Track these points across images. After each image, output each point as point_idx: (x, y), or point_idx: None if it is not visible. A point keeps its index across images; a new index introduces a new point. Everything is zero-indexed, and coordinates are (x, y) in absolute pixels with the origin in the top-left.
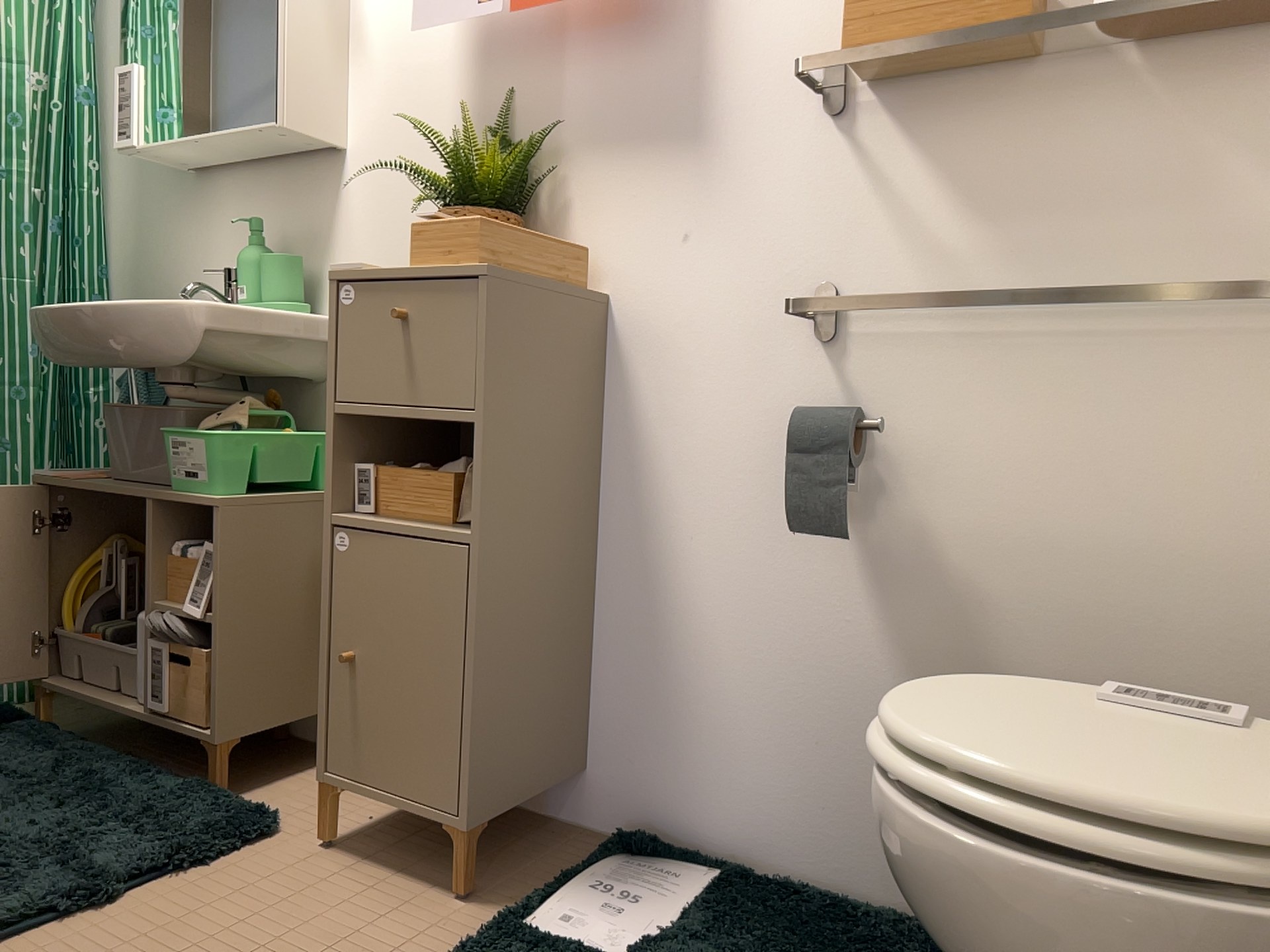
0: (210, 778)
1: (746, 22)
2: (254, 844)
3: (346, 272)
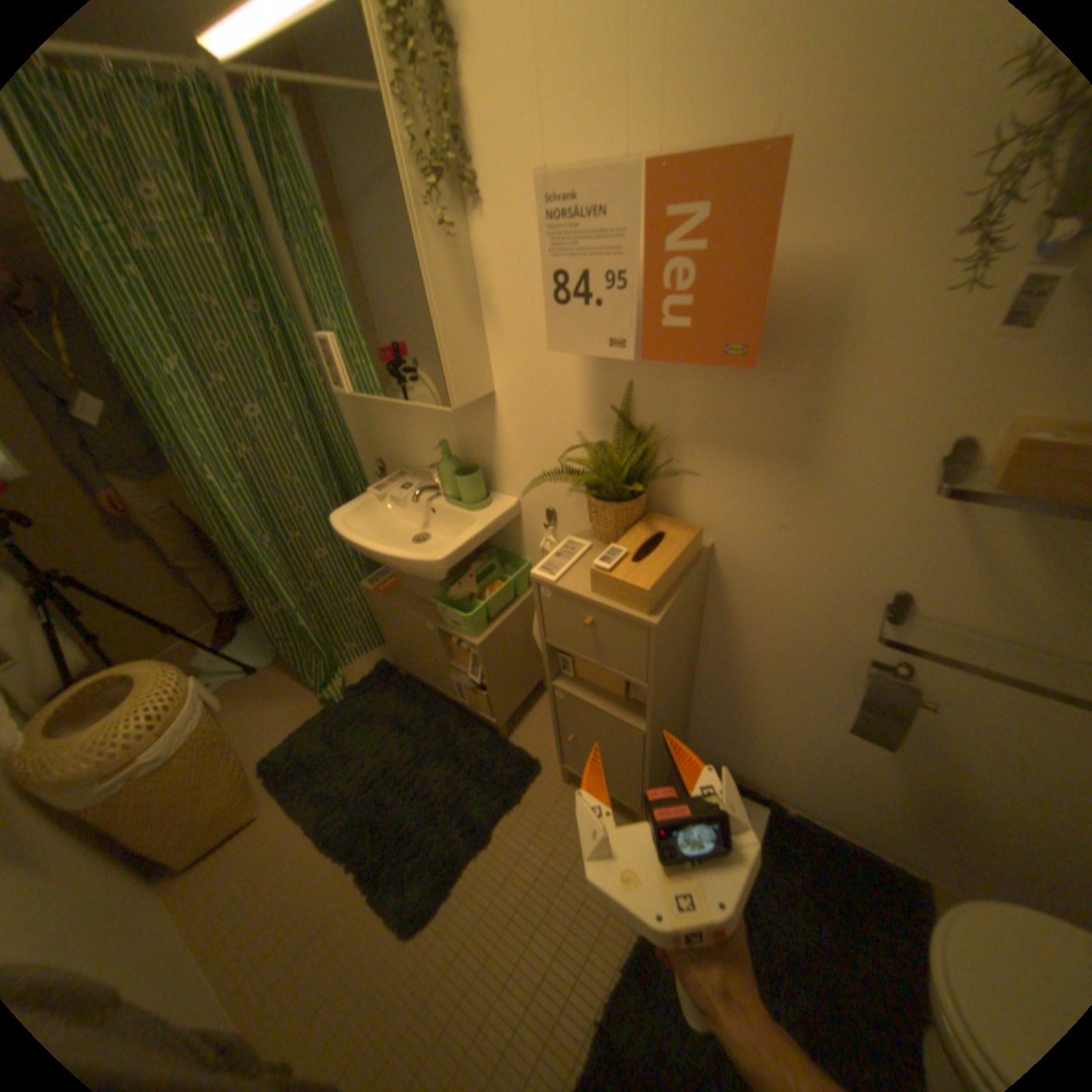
0: (501, 736)
1: (877, 378)
2: (535, 784)
3: (545, 580)
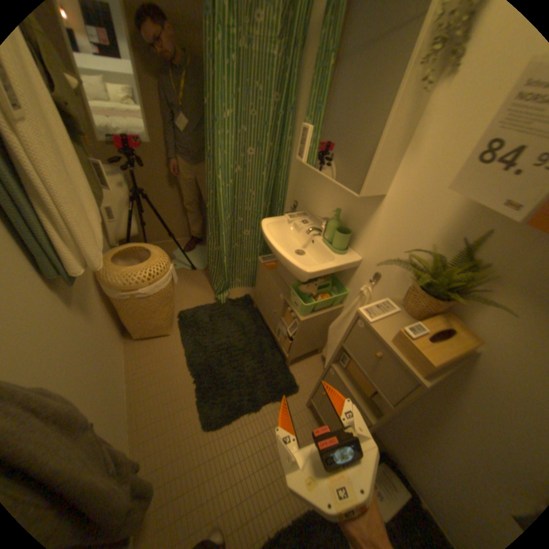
0: (287, 363)
1: None
2: (292, 397)
3: (365, 317)
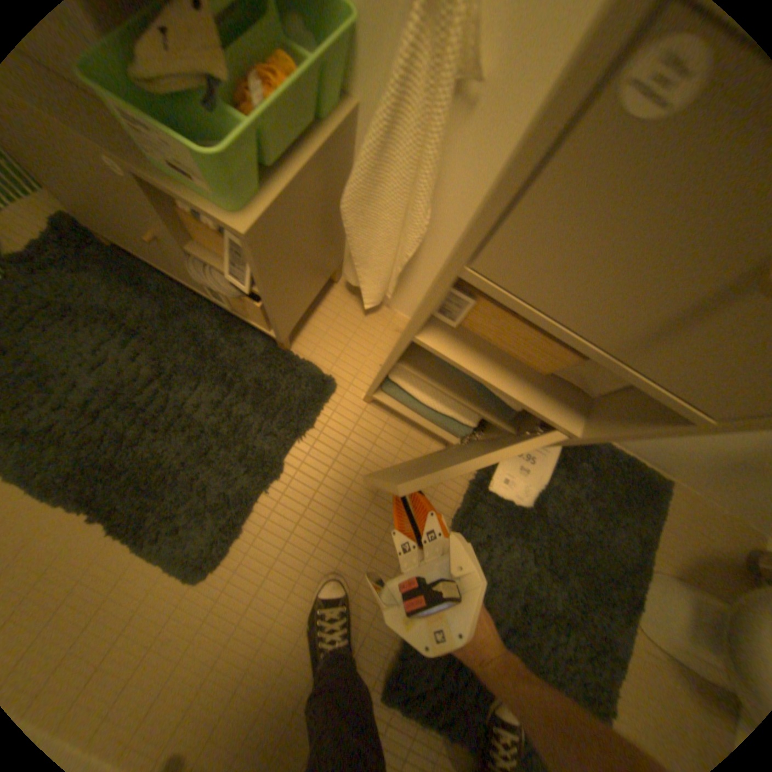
0: (281, 345)
1: None
2: (331, 403)
3: None
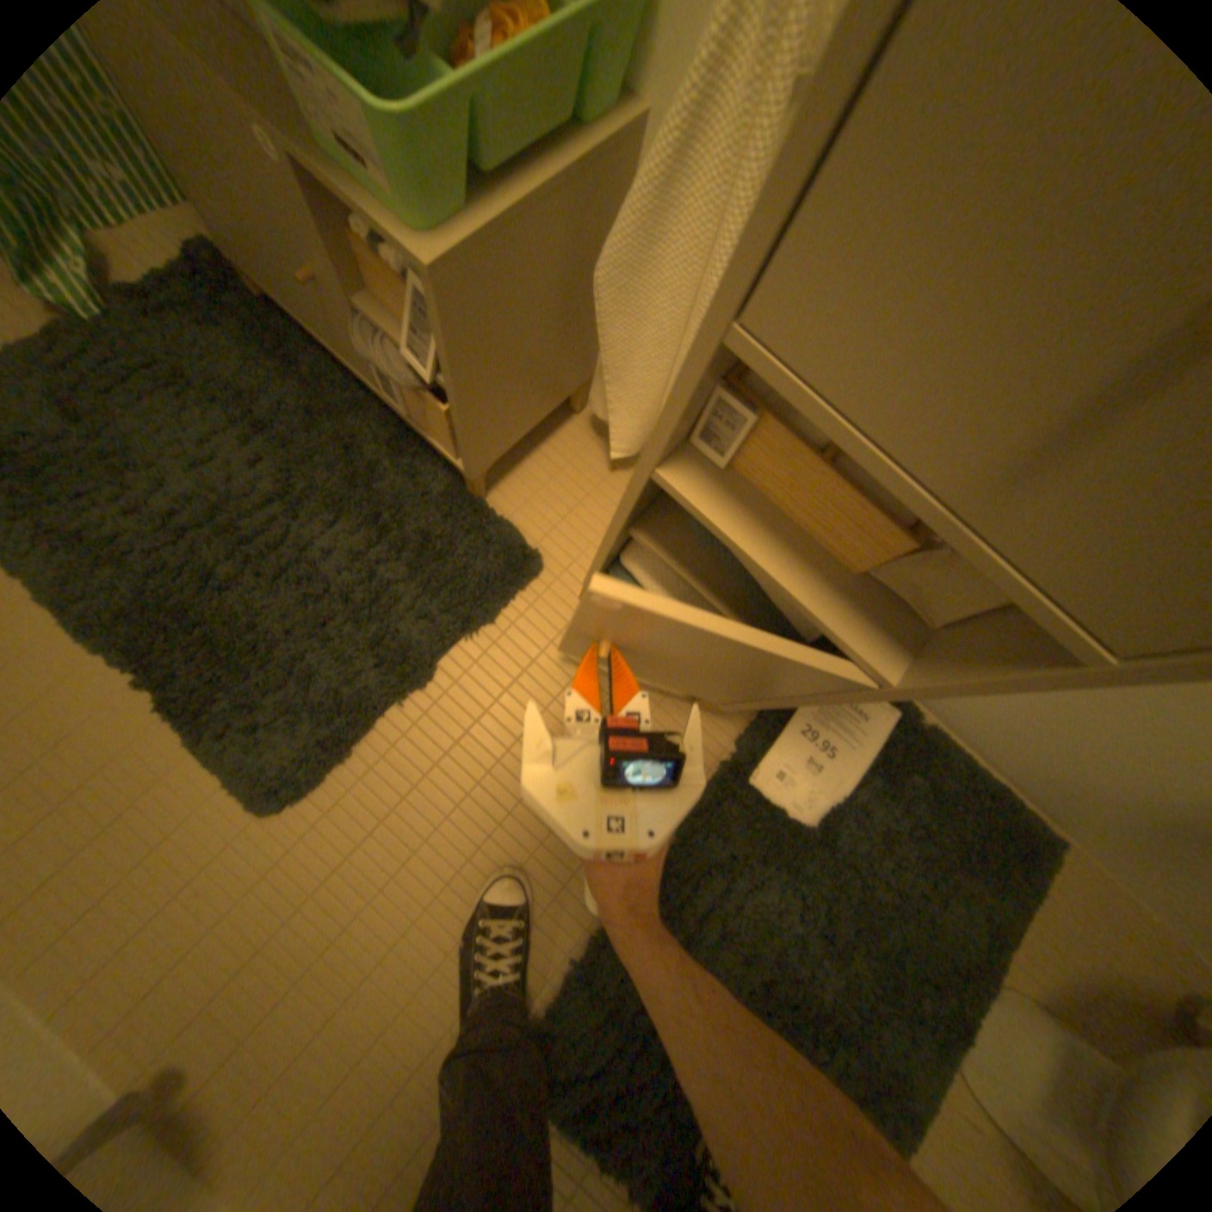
0: (472, 488)
1: None
2: (529, 591)
3: None
